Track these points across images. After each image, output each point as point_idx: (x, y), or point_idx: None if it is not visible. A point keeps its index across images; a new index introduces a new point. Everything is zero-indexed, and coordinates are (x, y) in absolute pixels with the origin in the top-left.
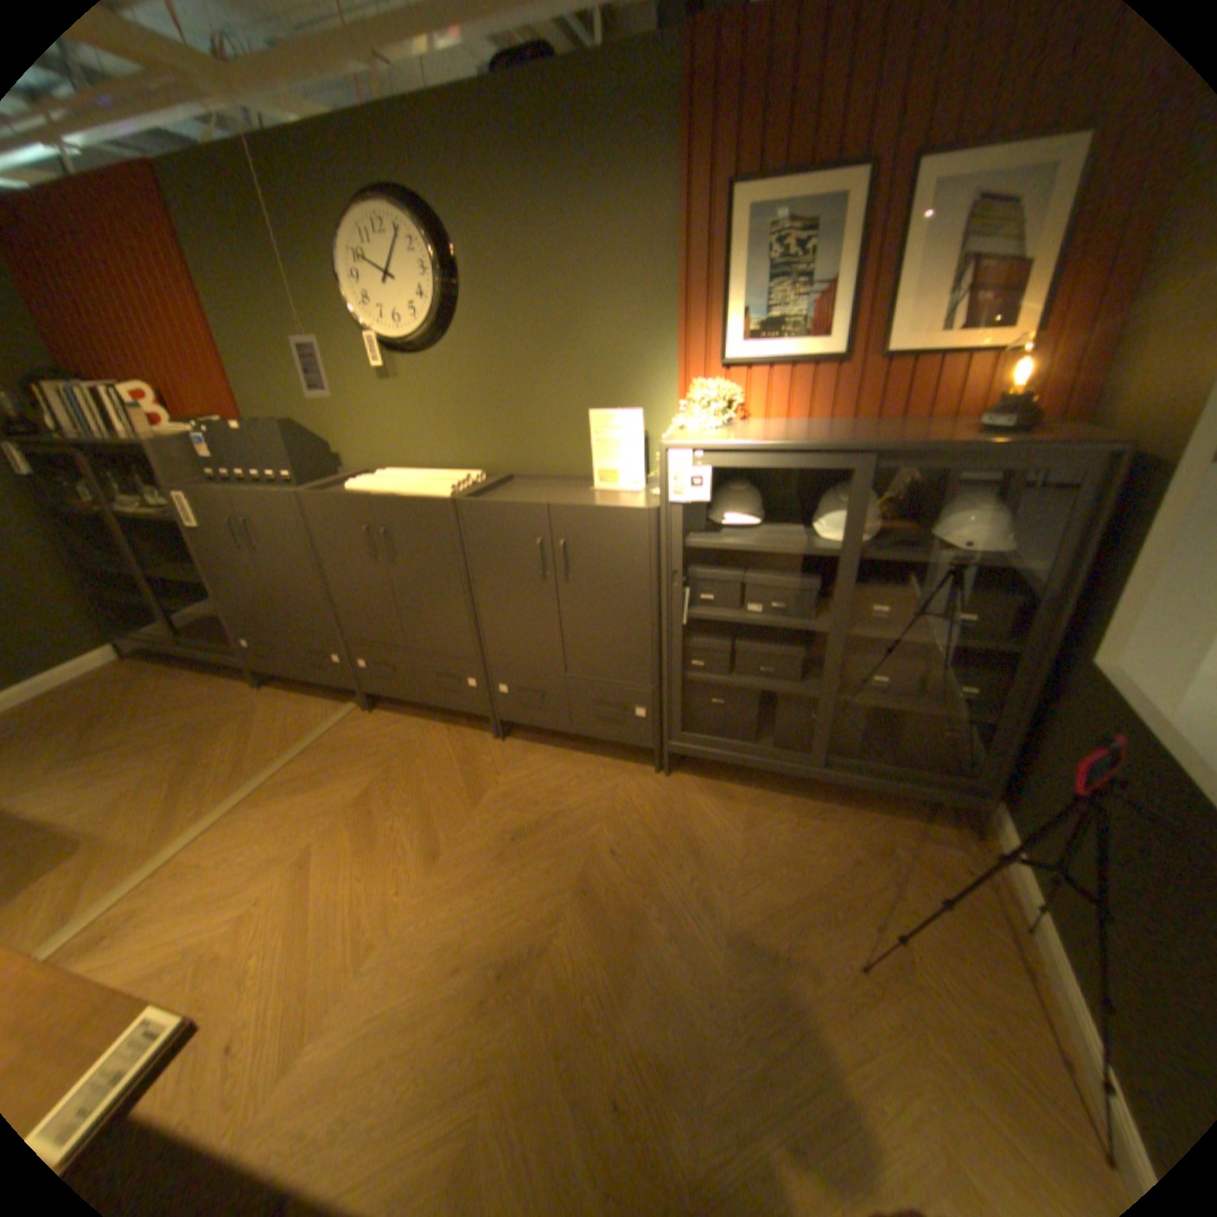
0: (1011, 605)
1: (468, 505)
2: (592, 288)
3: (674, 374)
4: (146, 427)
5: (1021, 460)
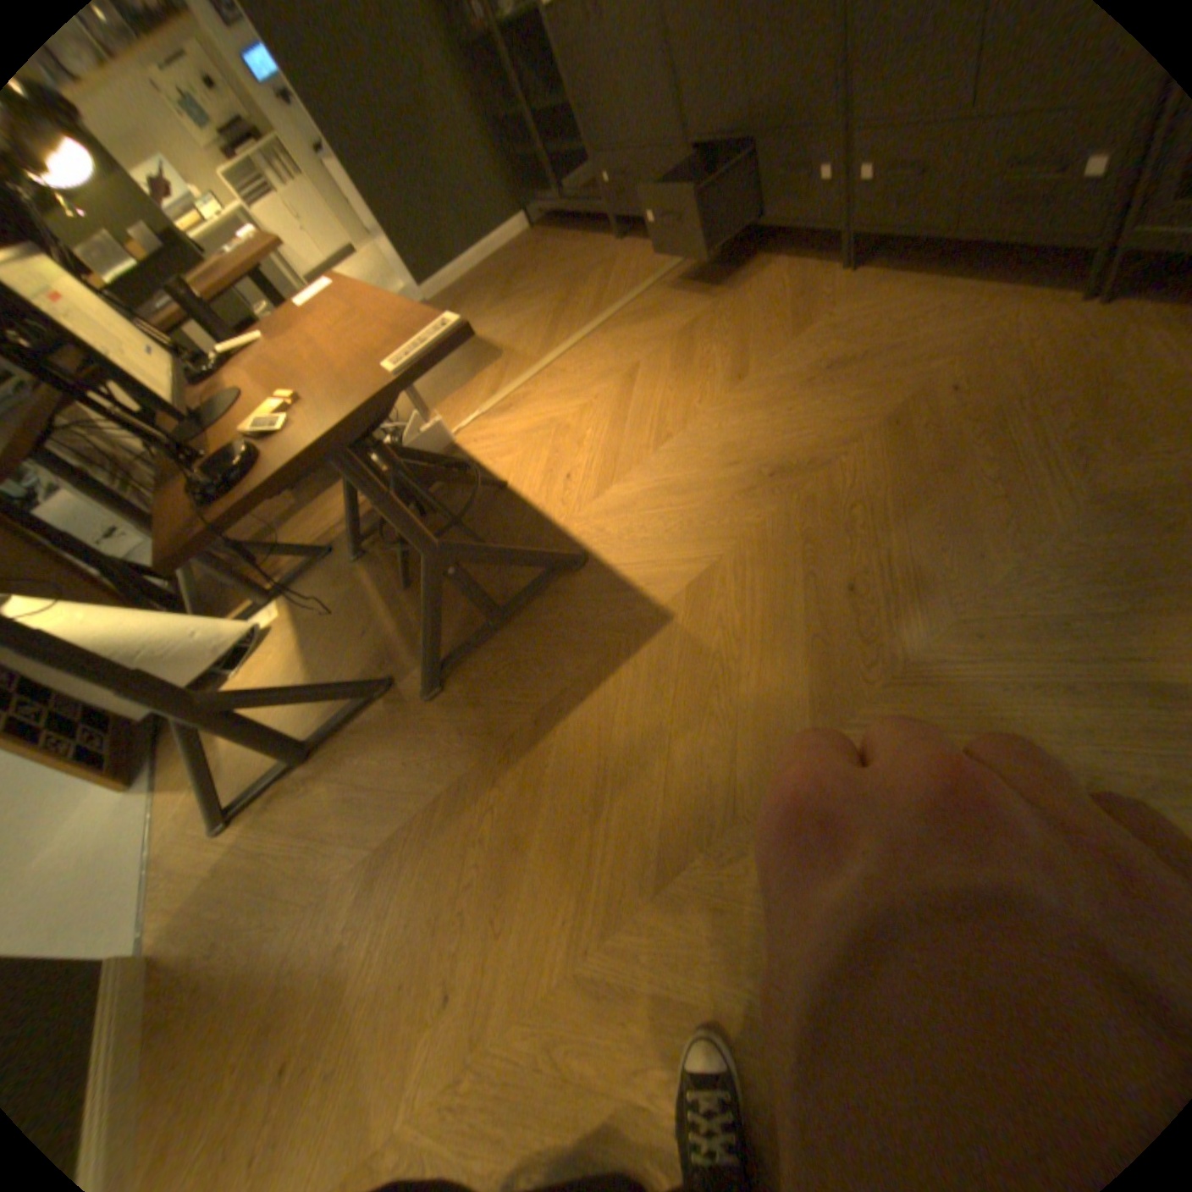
0: None
1: None
2: None
3: None
4: None
5: None
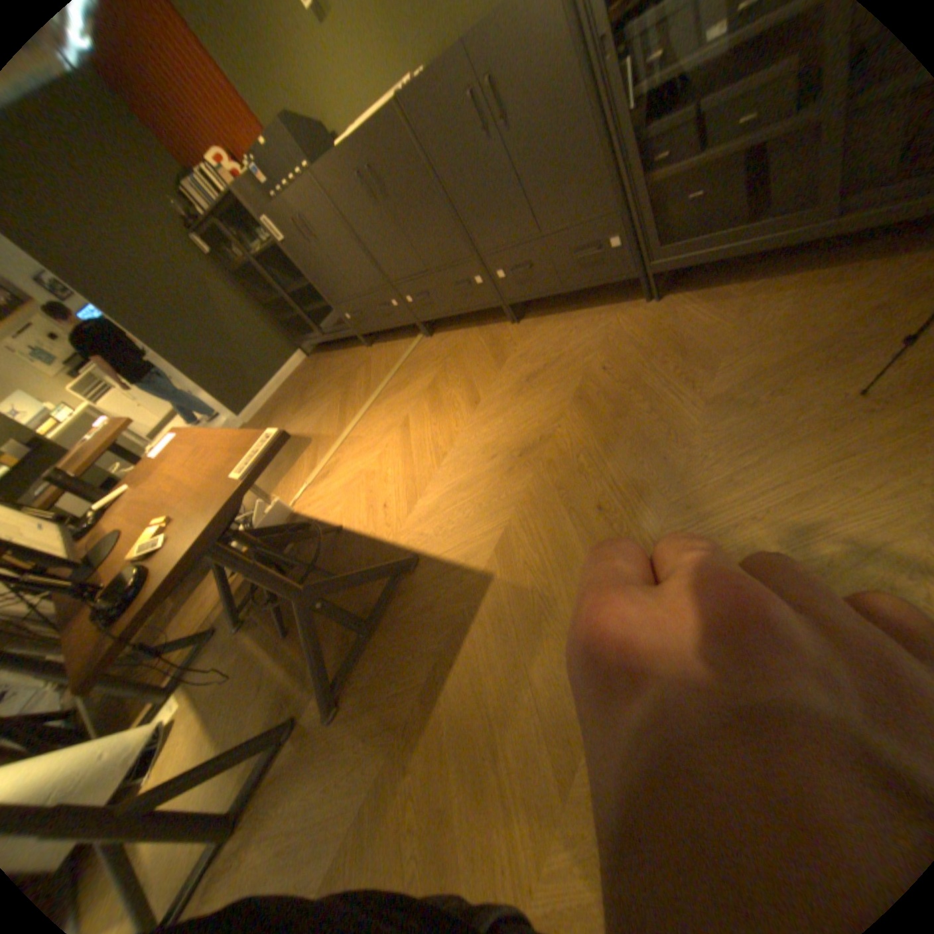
0: None
1: (406, 93)
2: None
3: None
4: (233, 181)
5: None
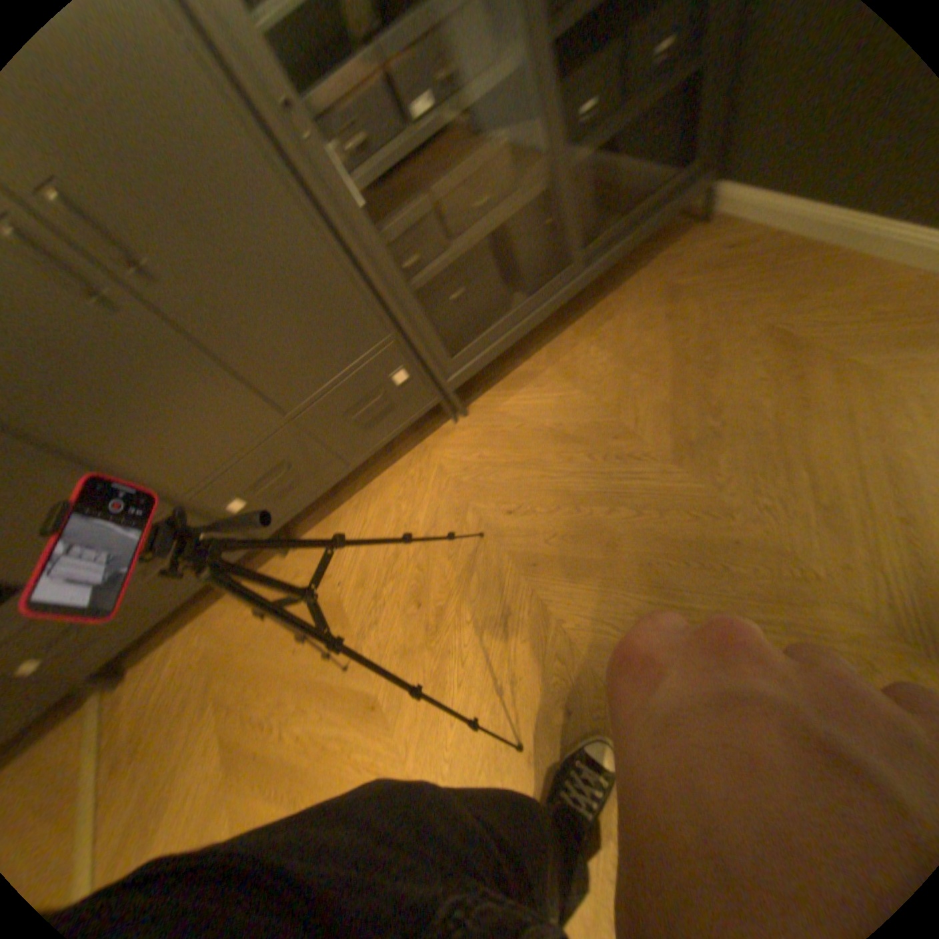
0: None
1: None
2: None
3: None
4: None
5: None
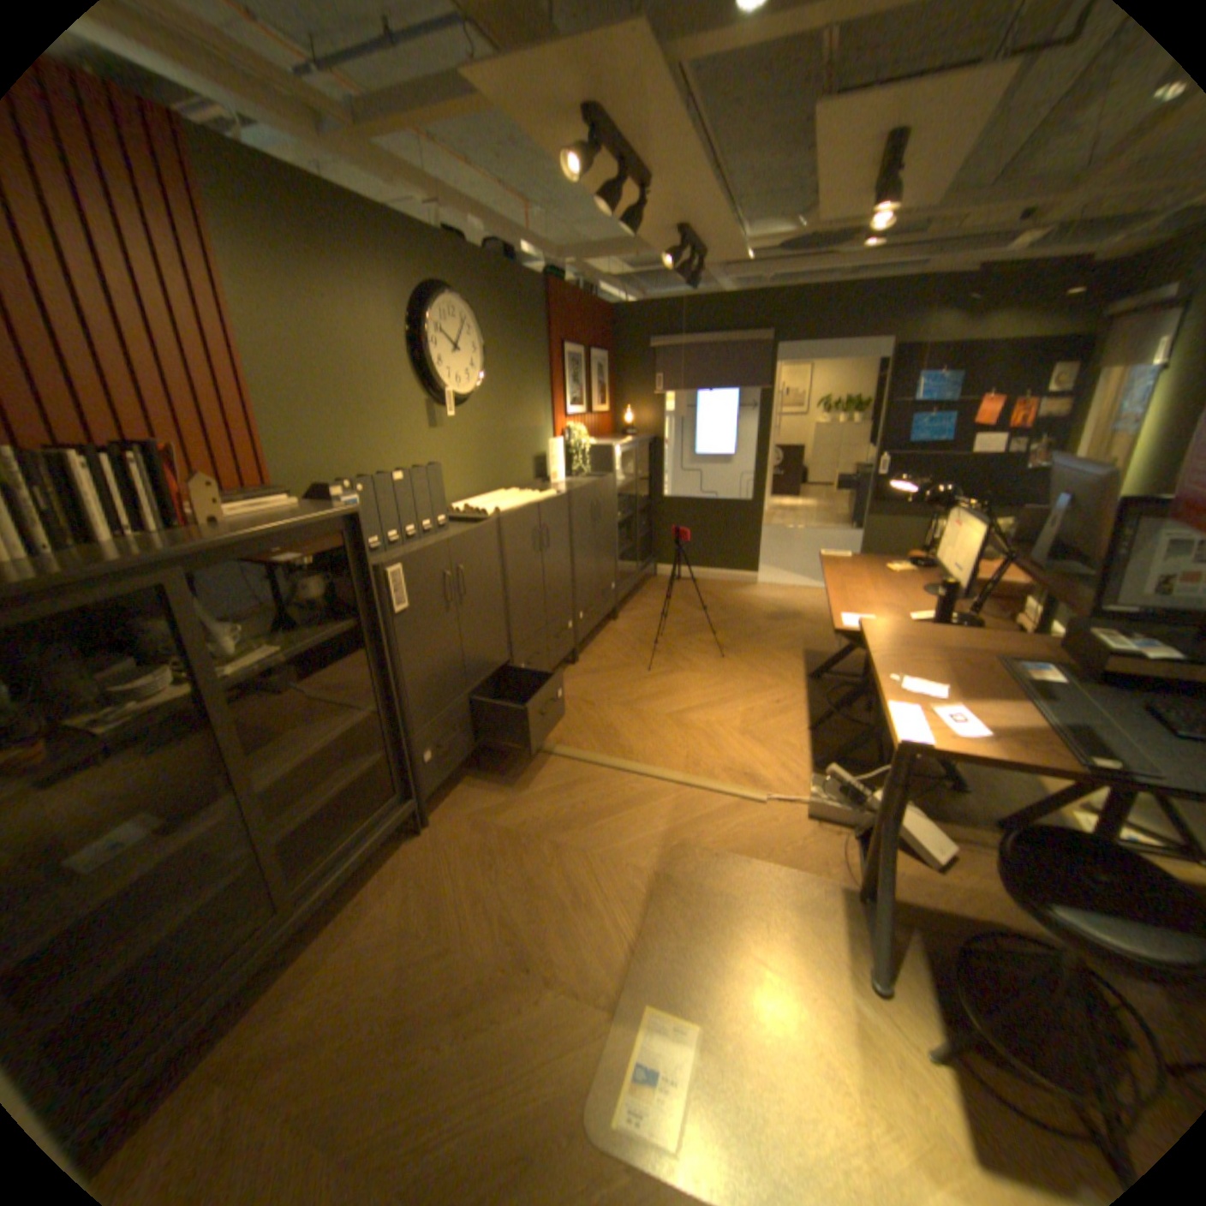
0: (646, 489)
1: (575, 494)
2: (528, 376)
3: (552, 422)
4: (223, 513)
5: (648, 441)
